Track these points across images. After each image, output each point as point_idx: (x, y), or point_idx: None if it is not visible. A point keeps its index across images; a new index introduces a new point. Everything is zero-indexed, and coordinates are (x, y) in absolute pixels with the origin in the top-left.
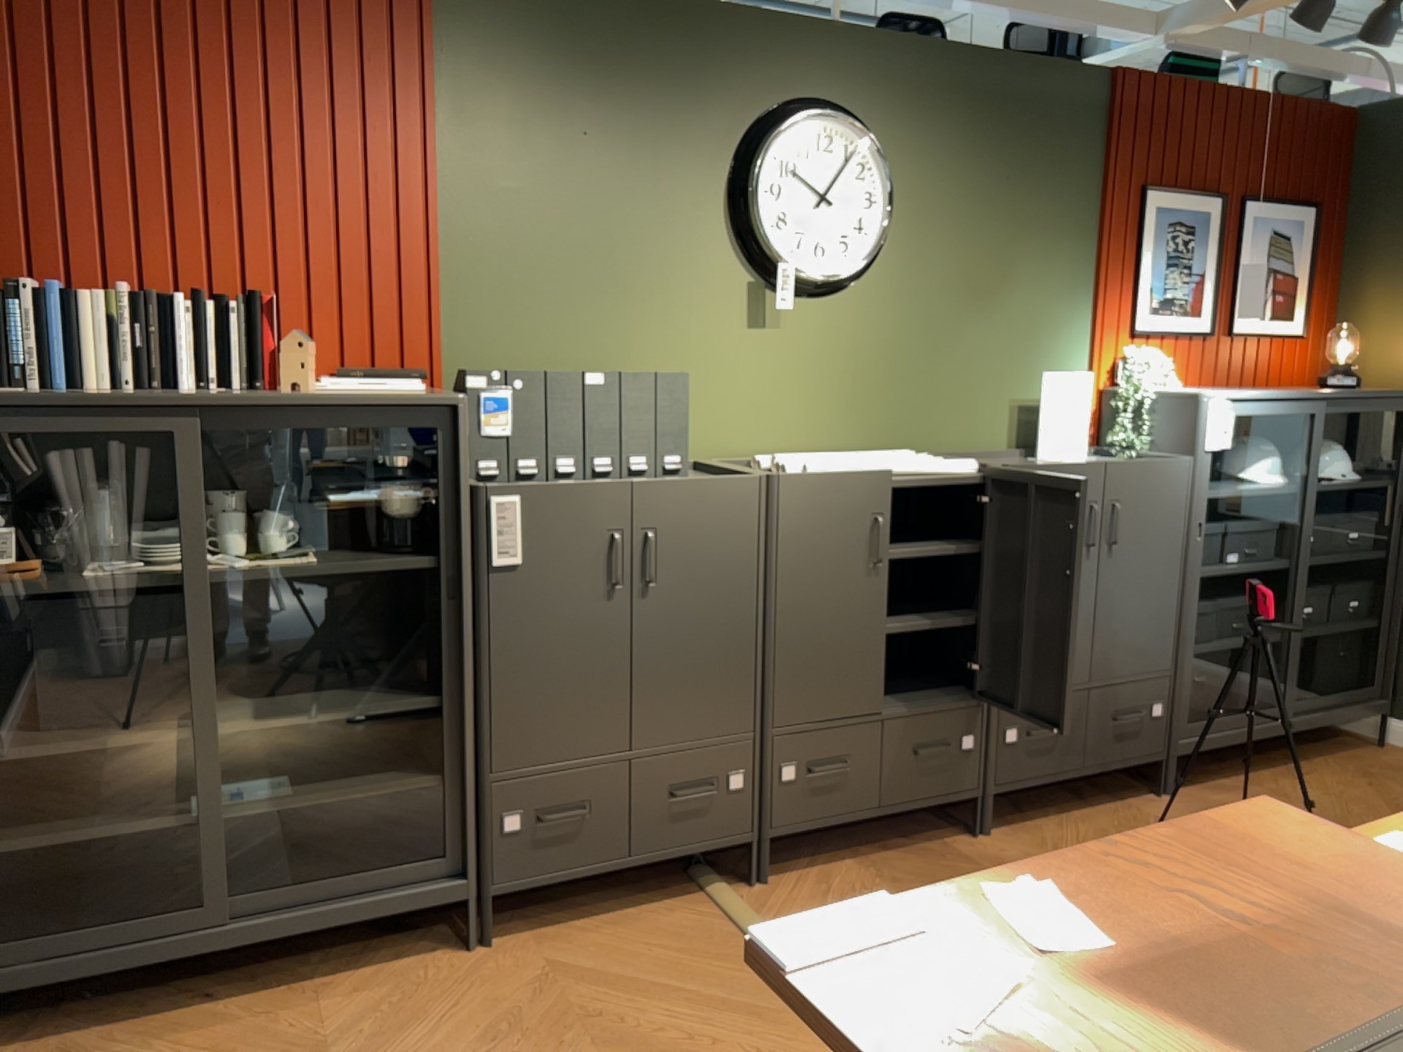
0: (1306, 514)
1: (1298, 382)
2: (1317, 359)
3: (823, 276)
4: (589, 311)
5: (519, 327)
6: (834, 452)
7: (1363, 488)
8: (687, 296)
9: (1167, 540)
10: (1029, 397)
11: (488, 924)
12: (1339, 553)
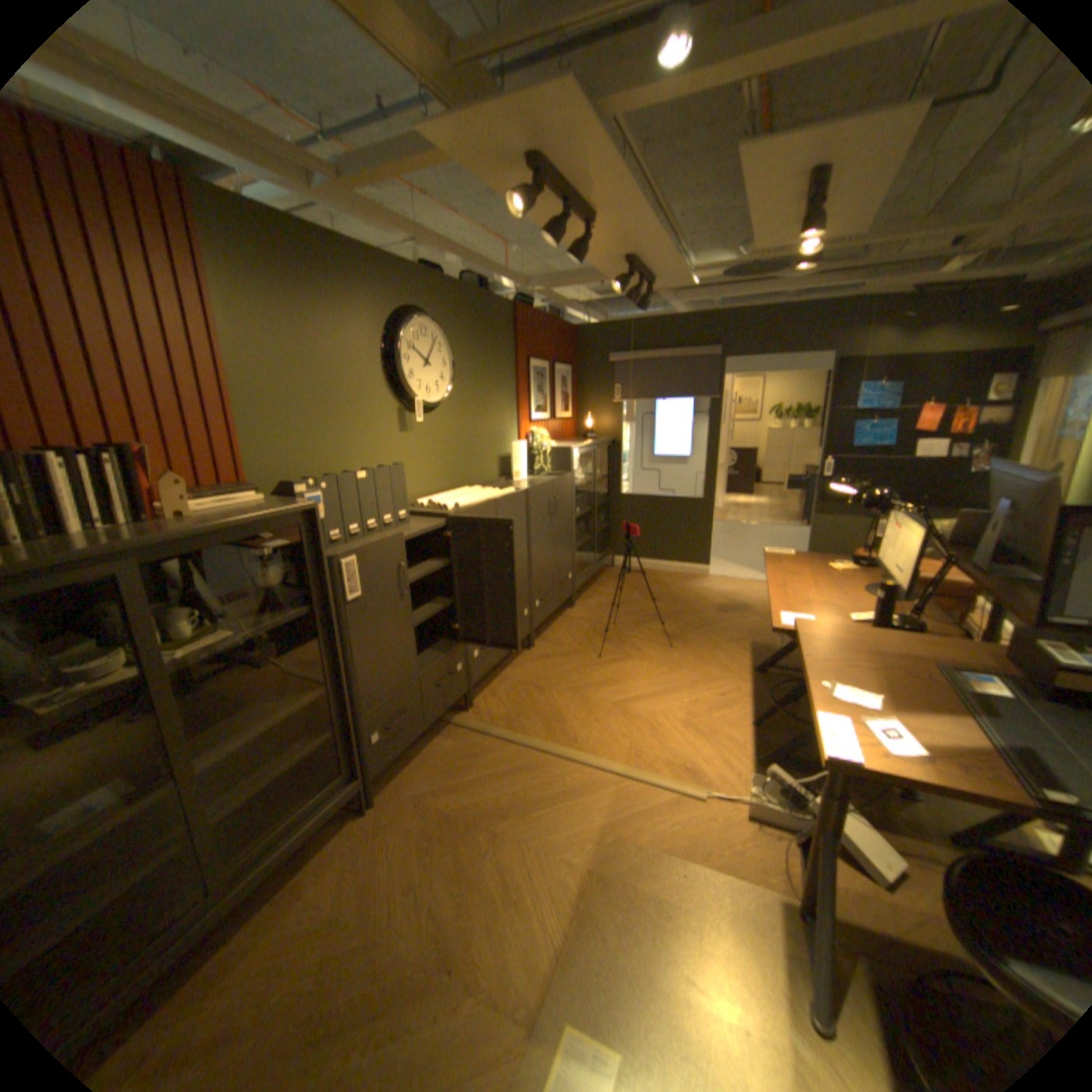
0: (594, 489)
1: (571, 436)
2: (575, 426)
3: (433, 404)
4: (324, 431)
5: (286, 445)
6: (441, 492)
7: (602, 476)
8: (371, 419)
9: (568, 509)
10: (502, 454)
11: (372, 795)
12: (598, 501)
